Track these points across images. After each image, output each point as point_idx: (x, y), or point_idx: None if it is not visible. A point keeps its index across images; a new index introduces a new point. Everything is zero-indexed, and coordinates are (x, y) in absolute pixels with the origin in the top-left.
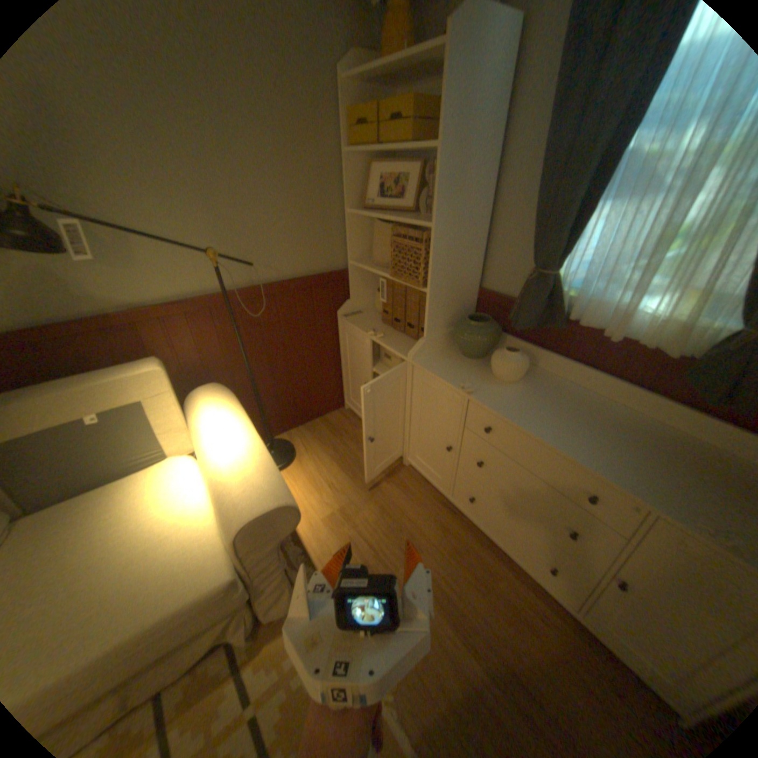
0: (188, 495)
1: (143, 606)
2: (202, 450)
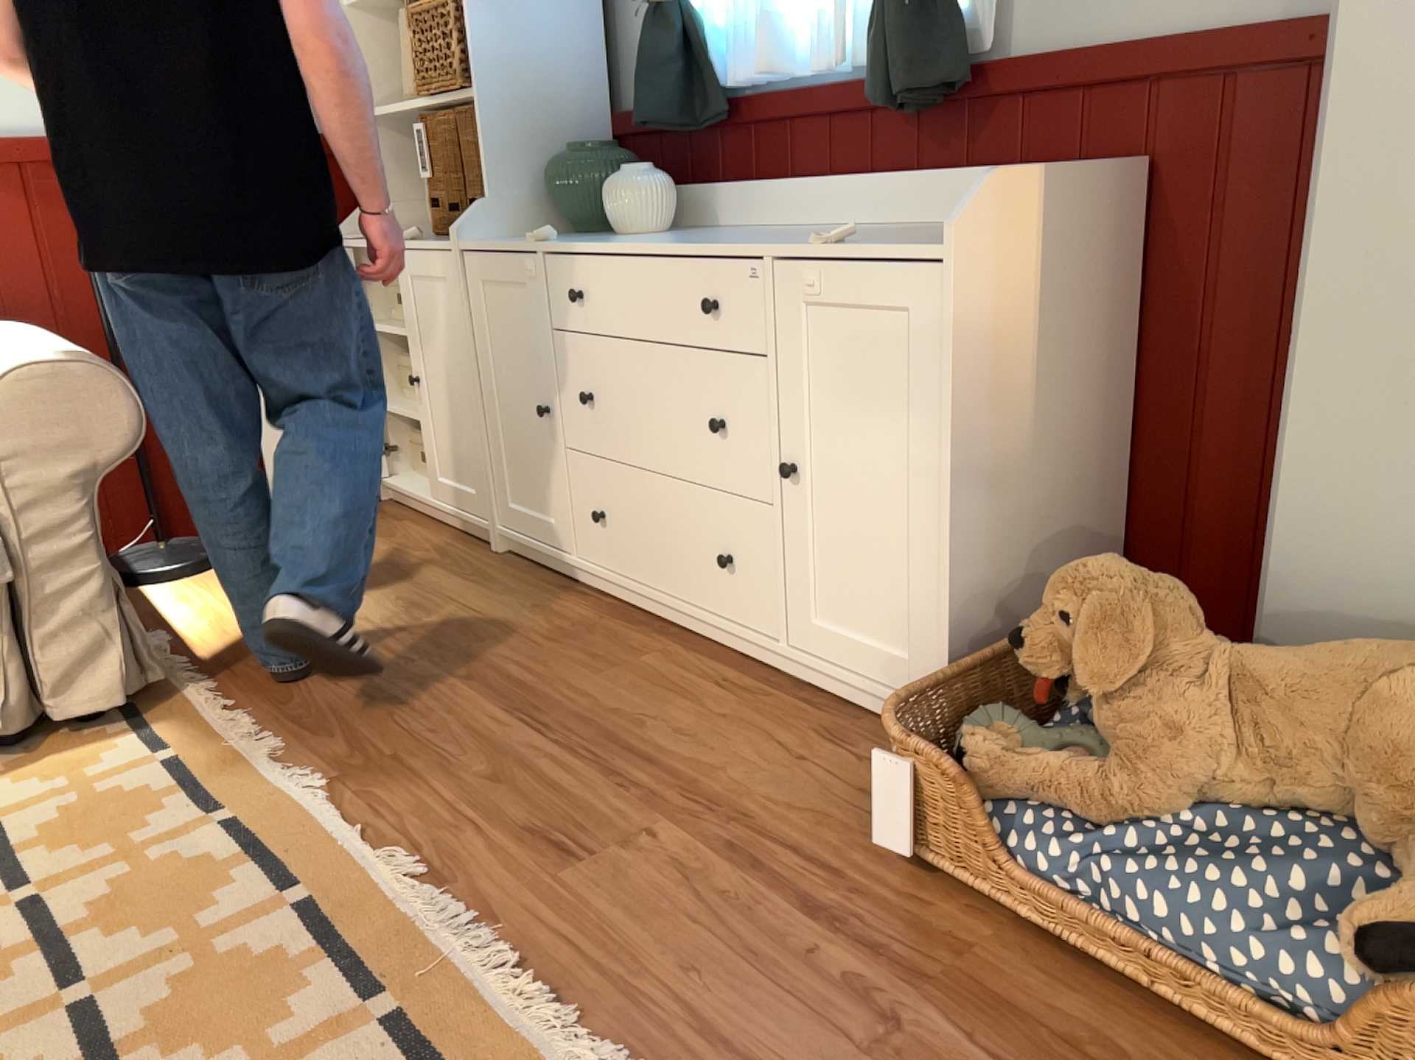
0: None
1: None
2: None
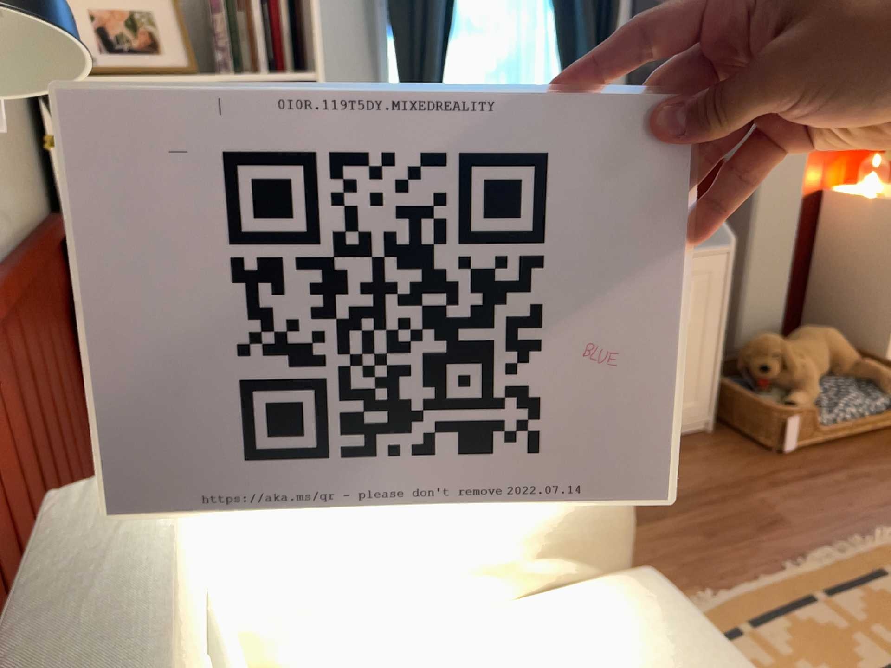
0: (440, 654)
1: (703, 667)
2: (386, 548)
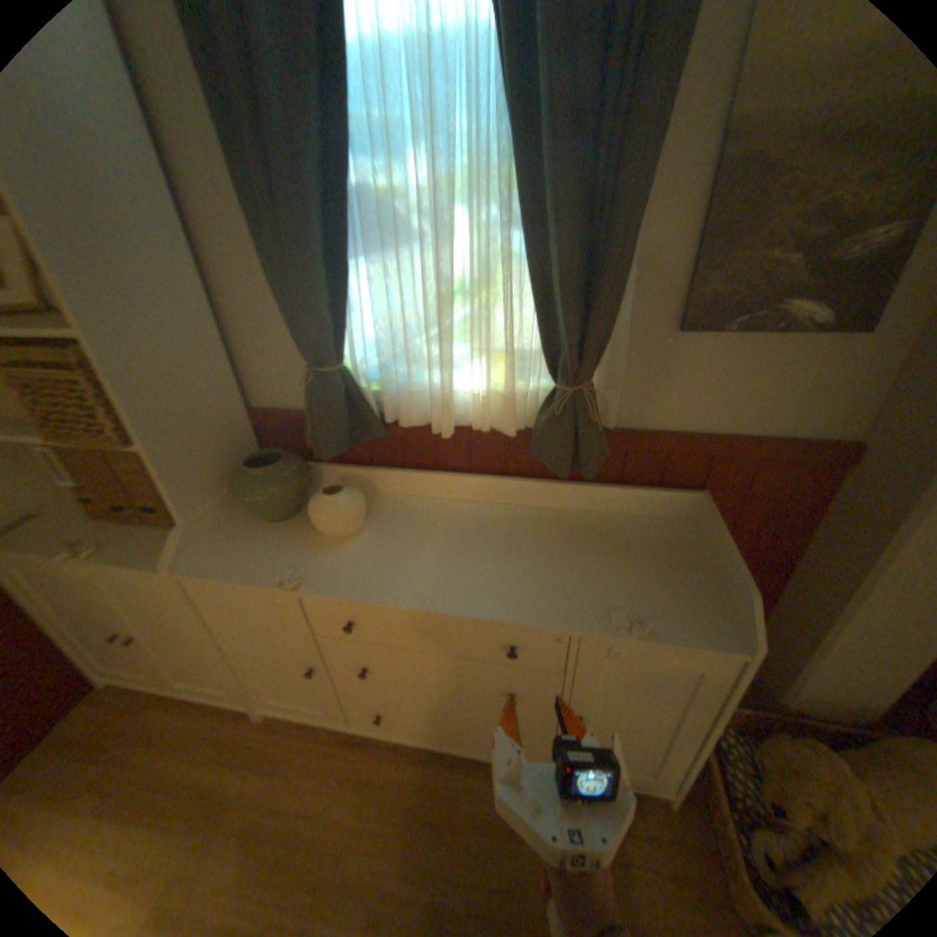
0: None
1: None
2: None
